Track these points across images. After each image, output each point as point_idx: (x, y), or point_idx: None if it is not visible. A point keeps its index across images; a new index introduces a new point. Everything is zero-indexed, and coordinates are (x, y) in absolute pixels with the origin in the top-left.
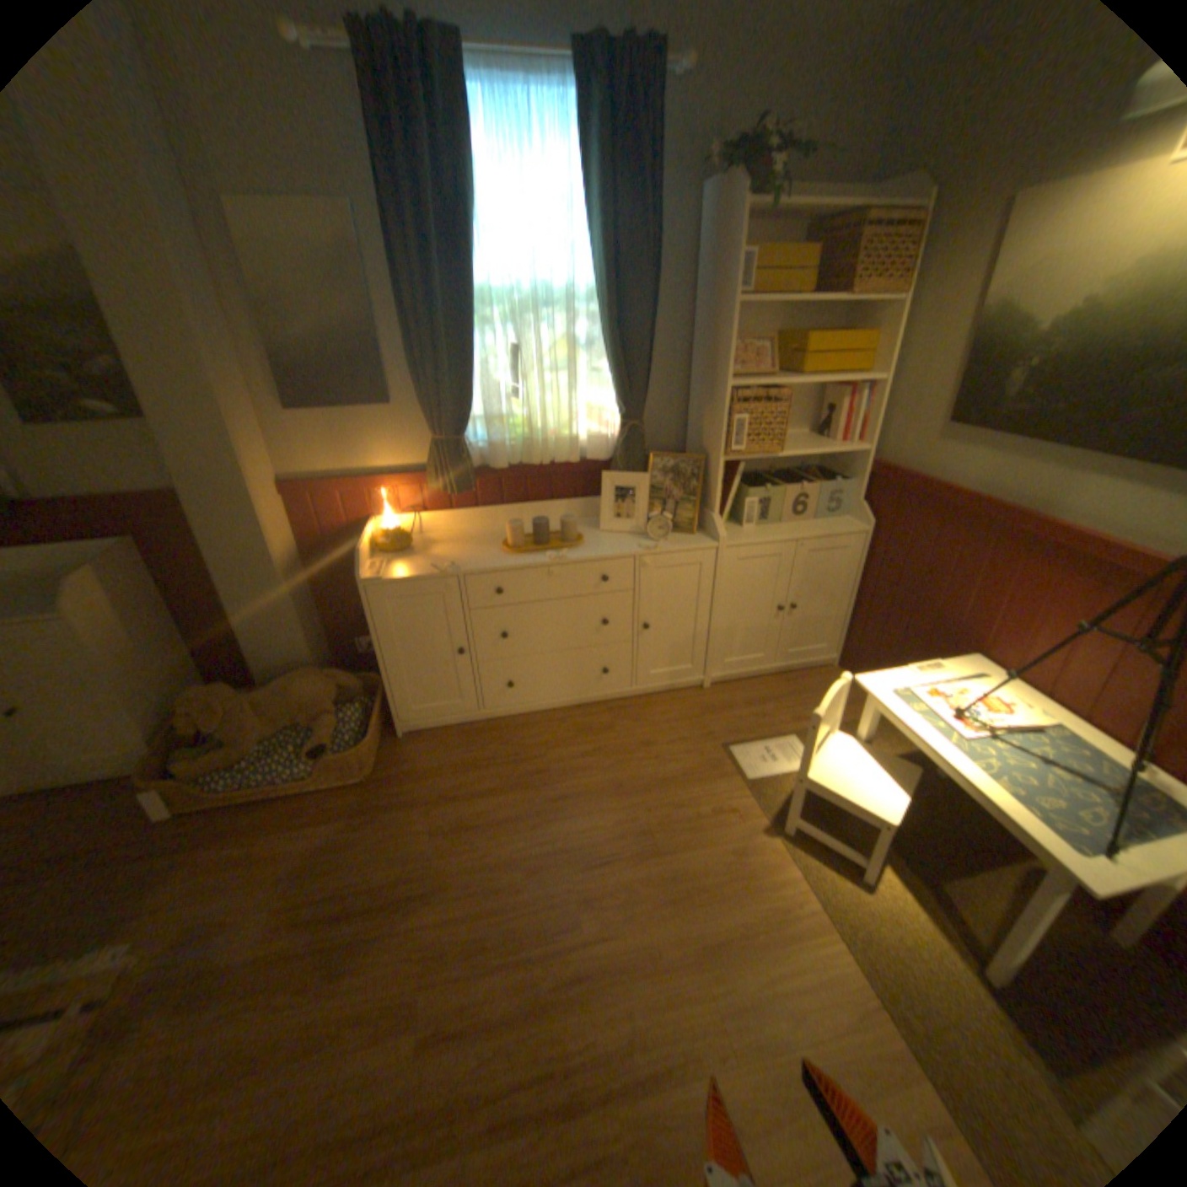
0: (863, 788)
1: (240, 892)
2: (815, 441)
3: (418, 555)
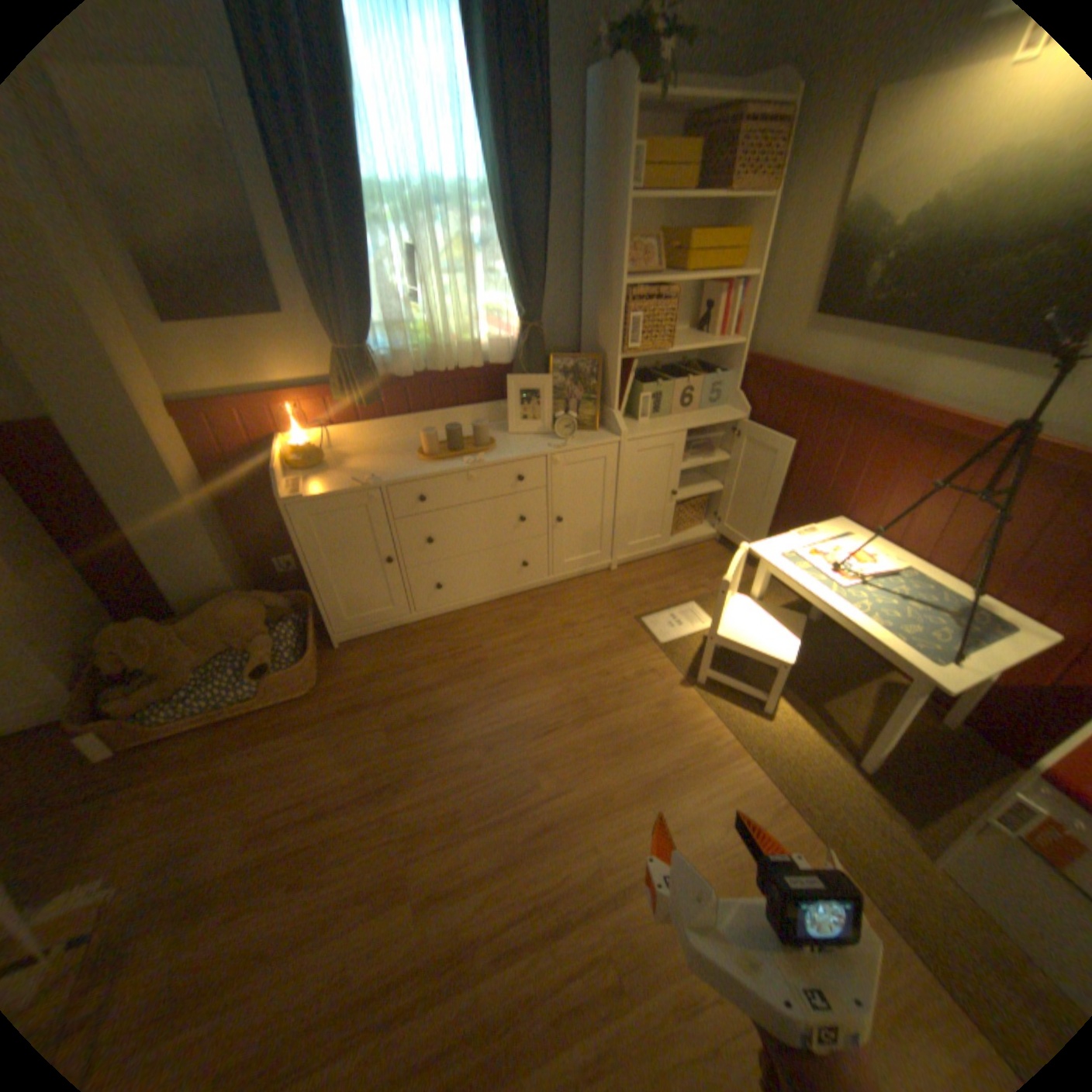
0: (762, 637)
1: (207, 811)
2: (696, 336)
3: (333, 469)
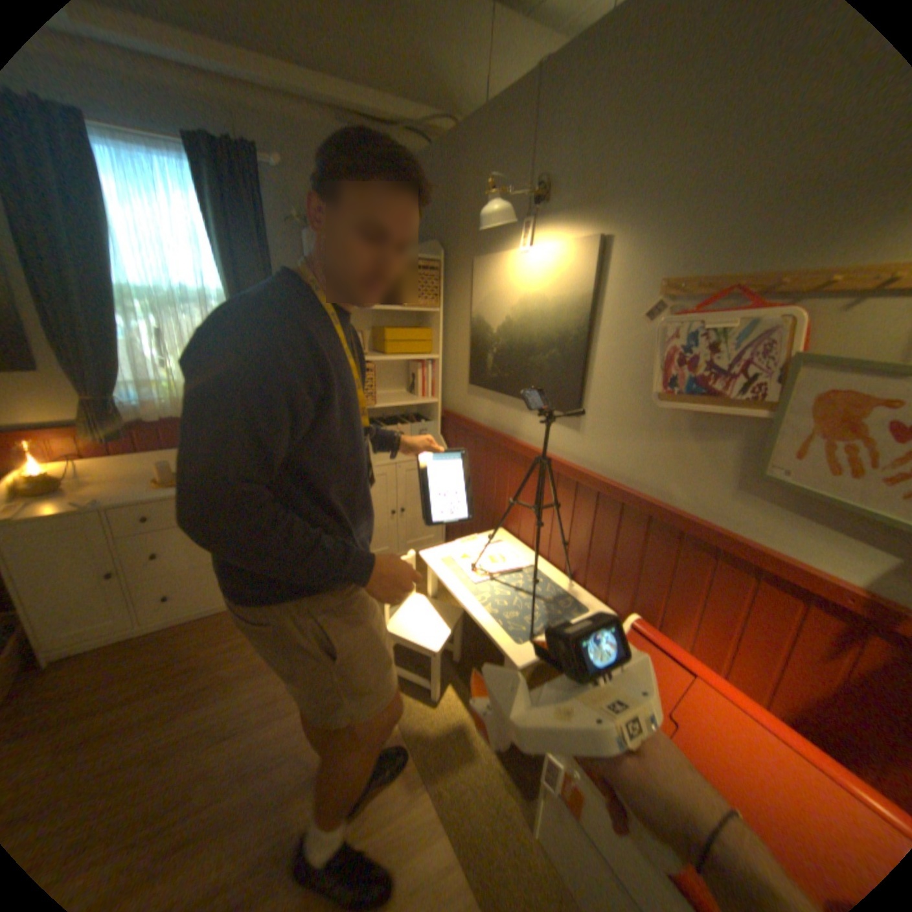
0: (422, 631)
1: None
2: (407, 397)
3: (65, 497)
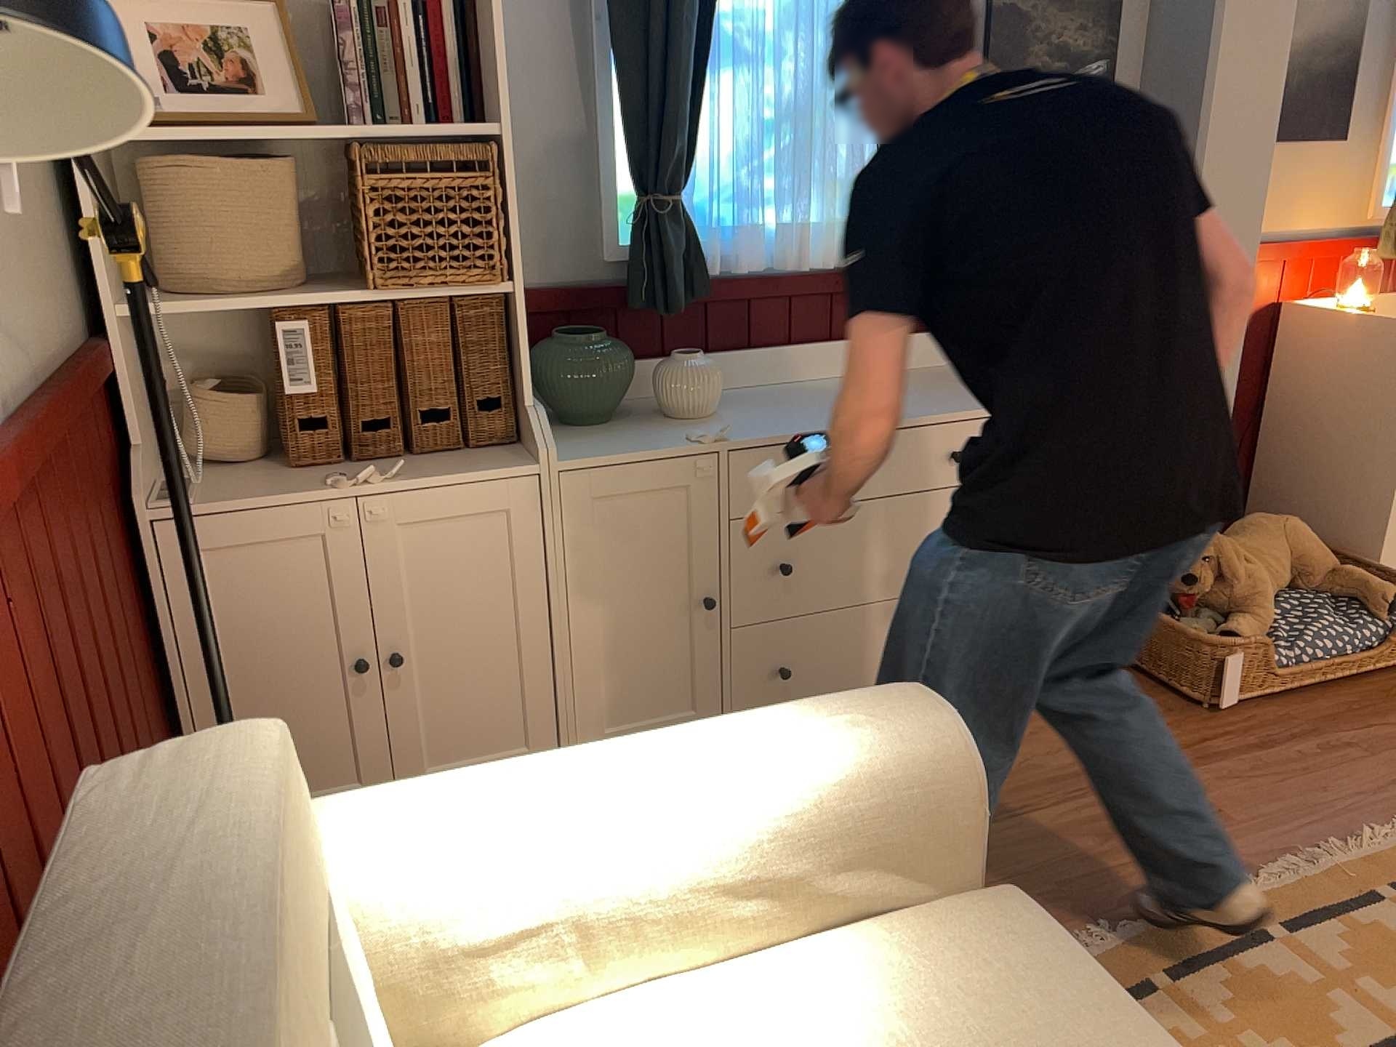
0: None
1: None
2: None
3: None
